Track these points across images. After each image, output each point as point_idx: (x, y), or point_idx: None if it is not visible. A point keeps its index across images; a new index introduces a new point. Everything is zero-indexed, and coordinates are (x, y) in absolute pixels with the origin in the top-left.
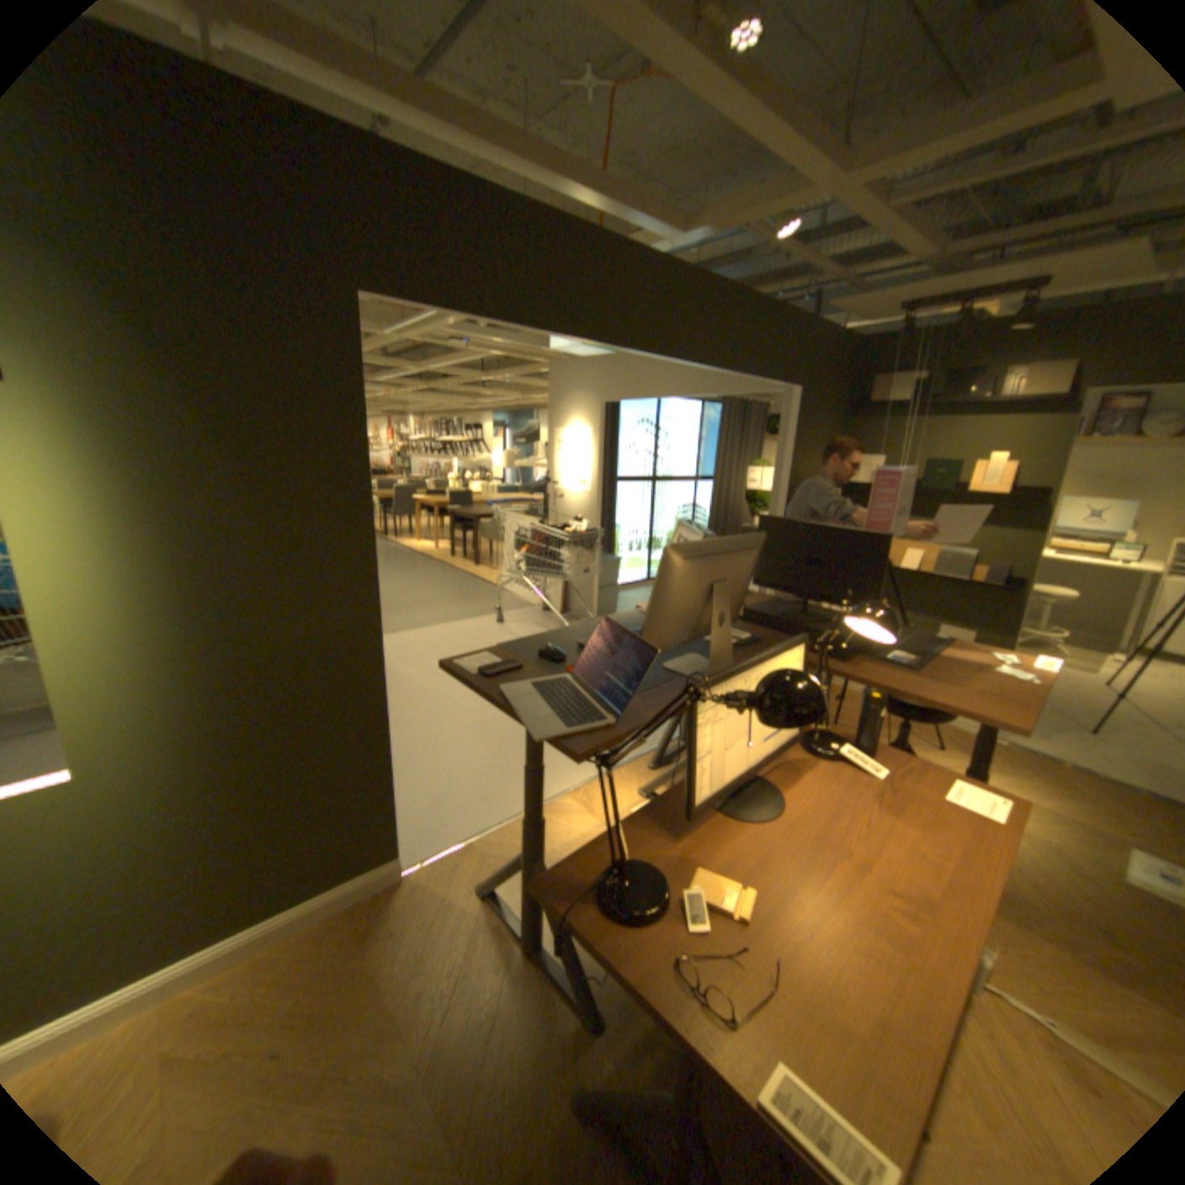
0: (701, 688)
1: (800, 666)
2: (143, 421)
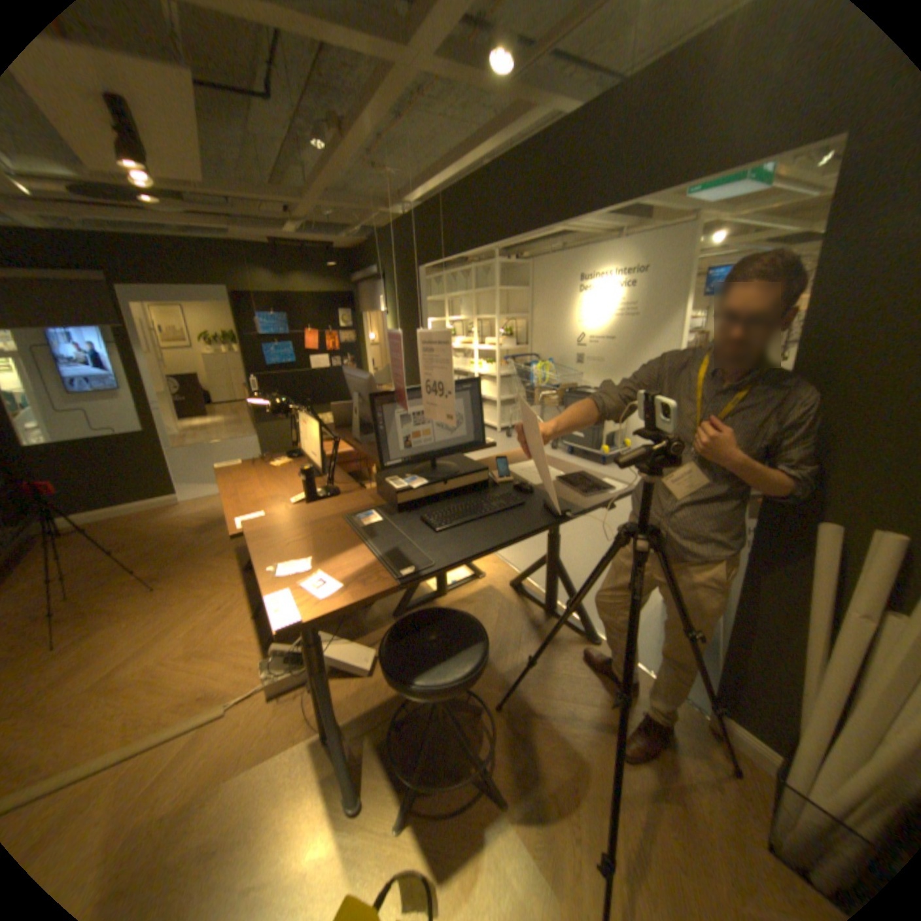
0: (297, 407)
1: (317, 433)
2: (397, 322)
